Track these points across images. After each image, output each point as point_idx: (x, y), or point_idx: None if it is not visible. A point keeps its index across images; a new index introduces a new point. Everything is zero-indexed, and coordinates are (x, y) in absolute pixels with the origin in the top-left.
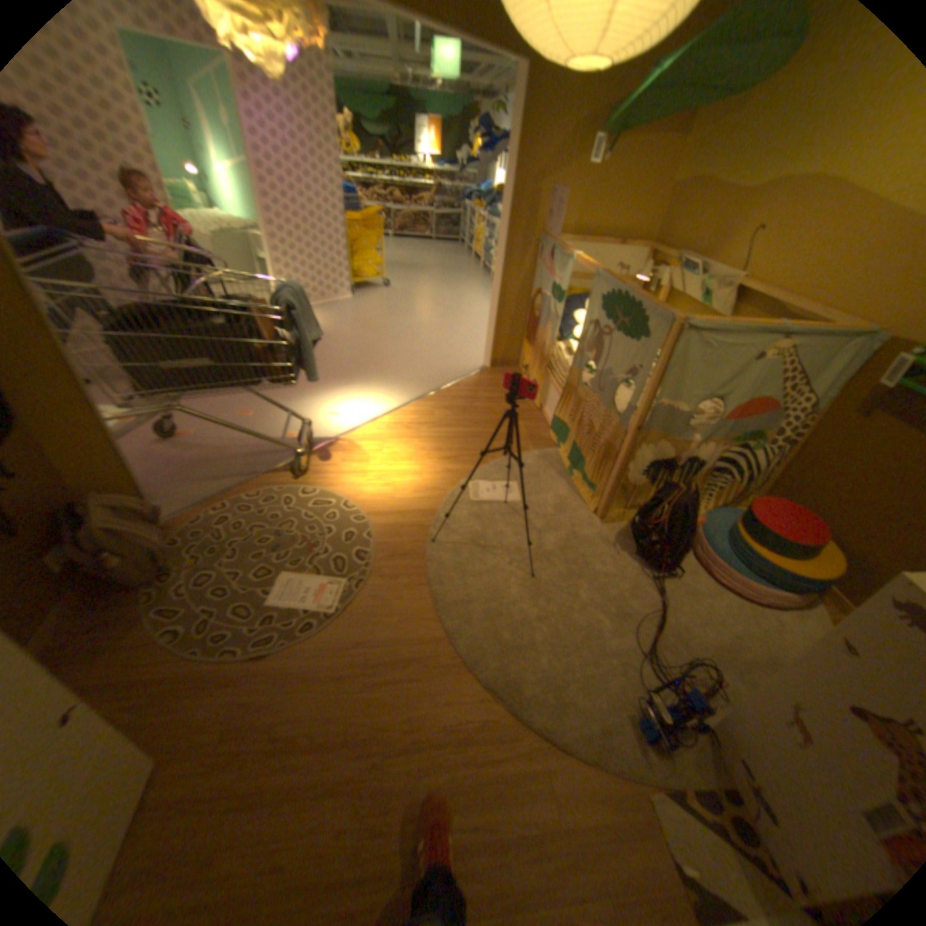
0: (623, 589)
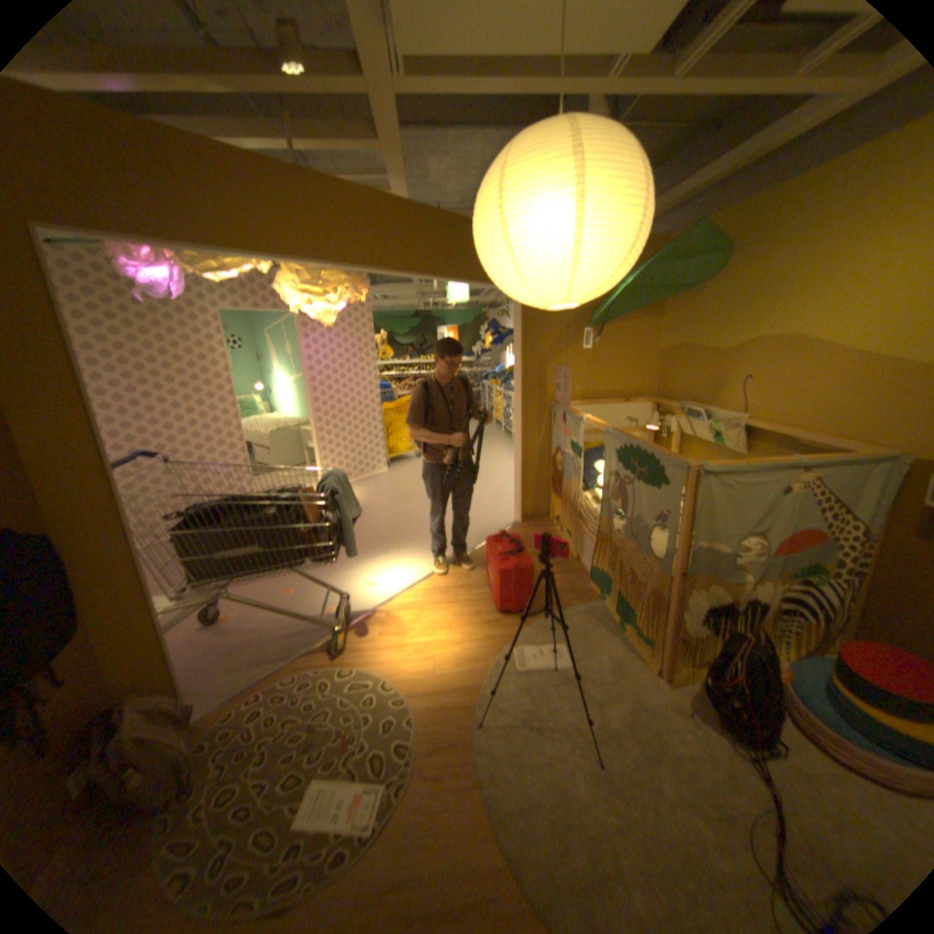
0: (716, 778)
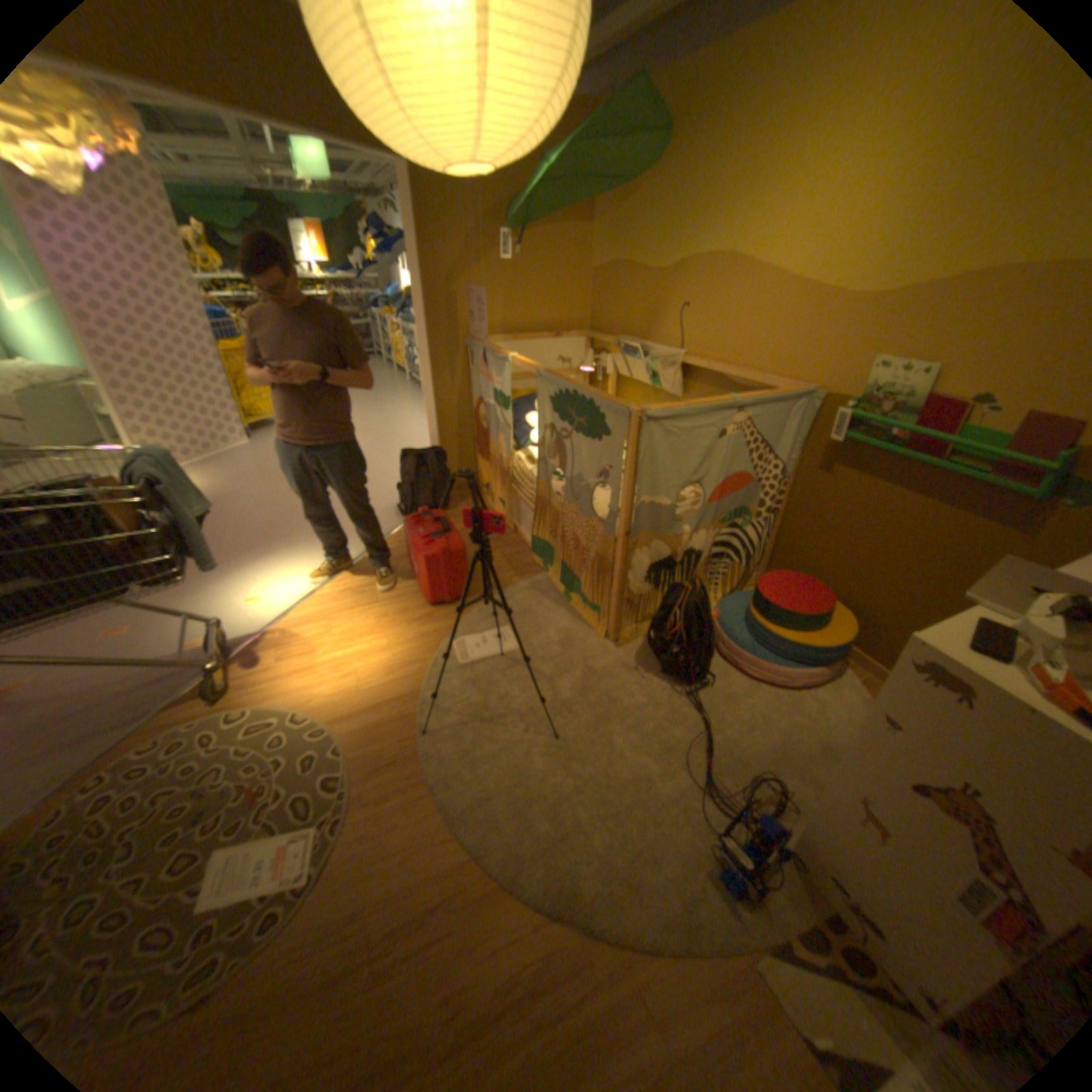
0: (658, 718)
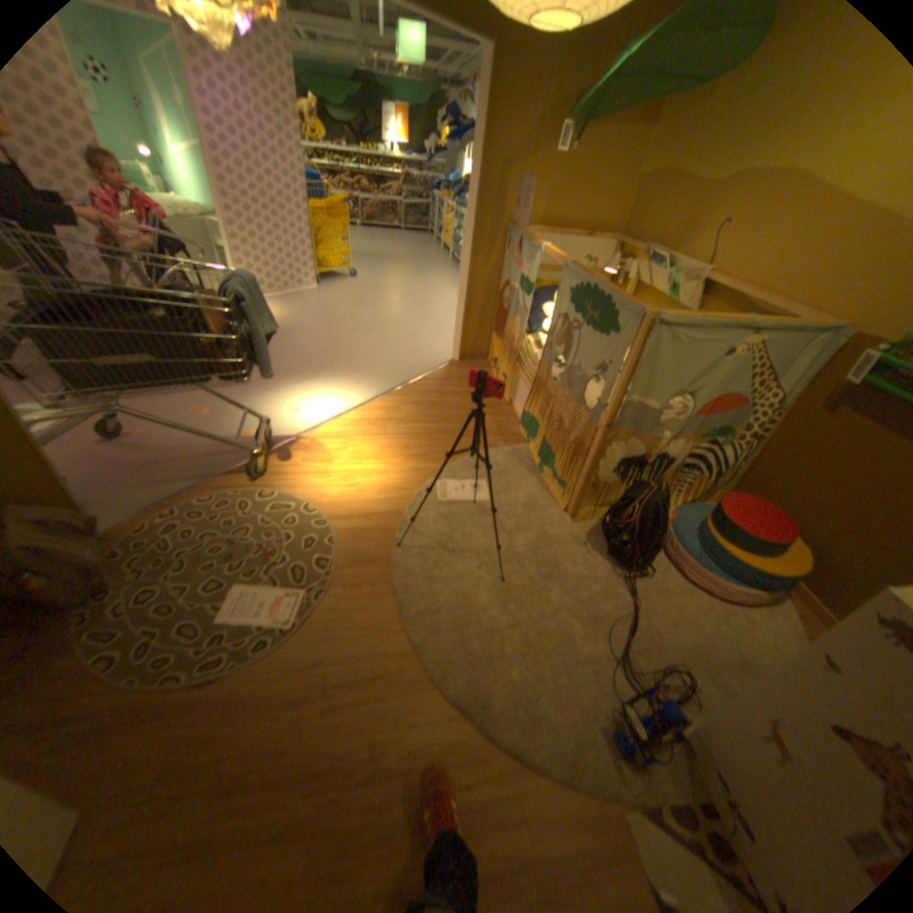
0: (594, 590)
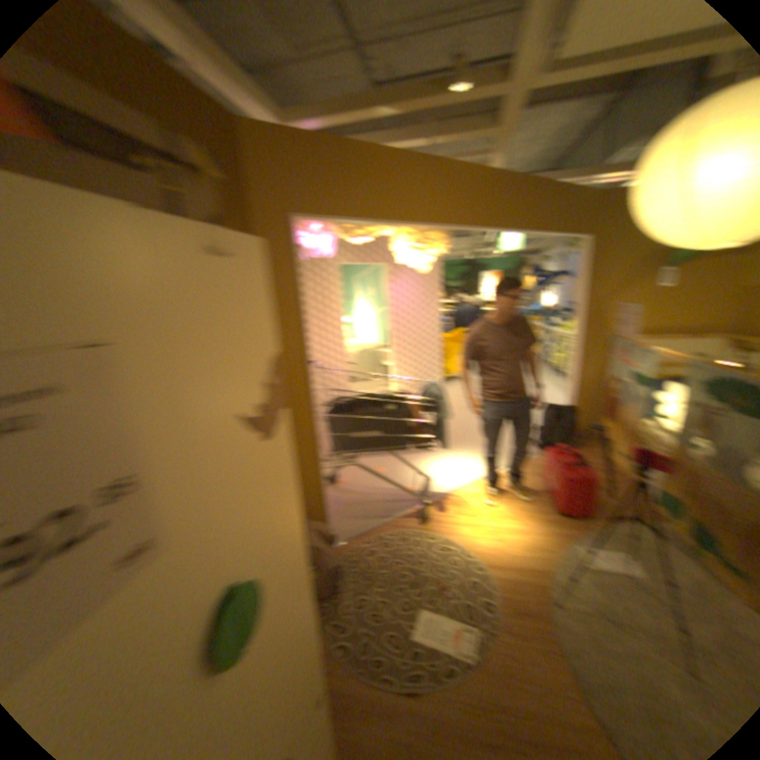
0: None
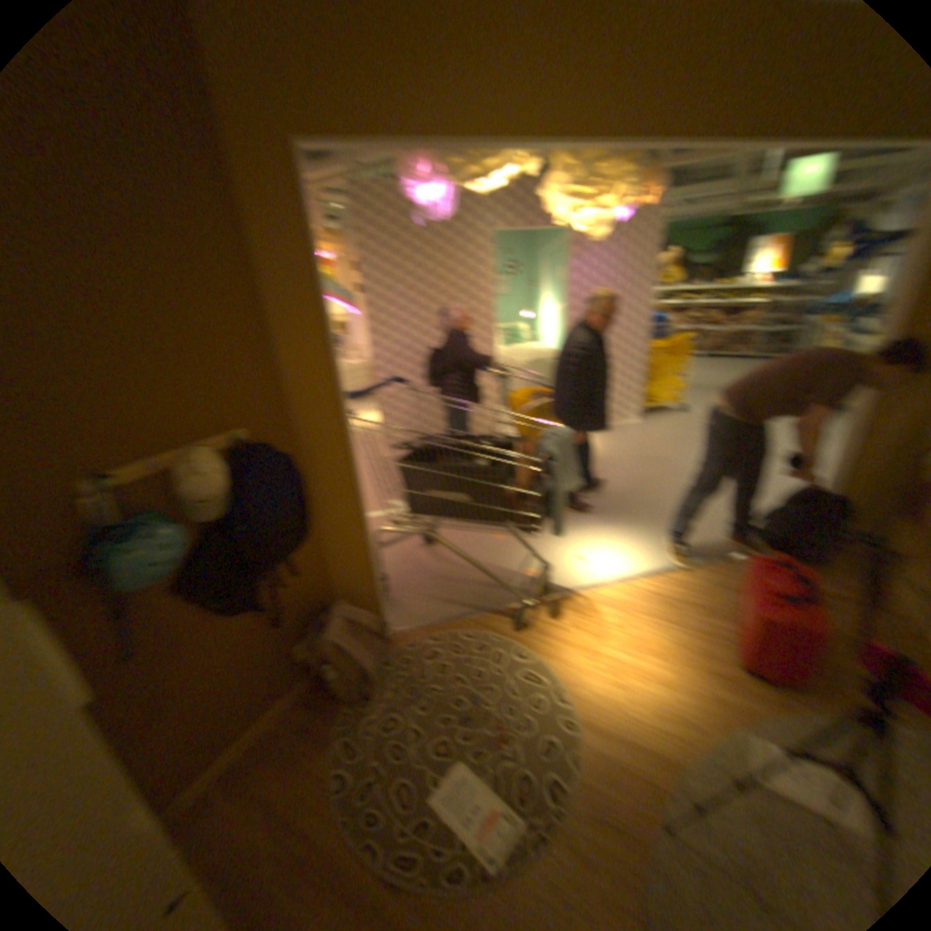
0: None
